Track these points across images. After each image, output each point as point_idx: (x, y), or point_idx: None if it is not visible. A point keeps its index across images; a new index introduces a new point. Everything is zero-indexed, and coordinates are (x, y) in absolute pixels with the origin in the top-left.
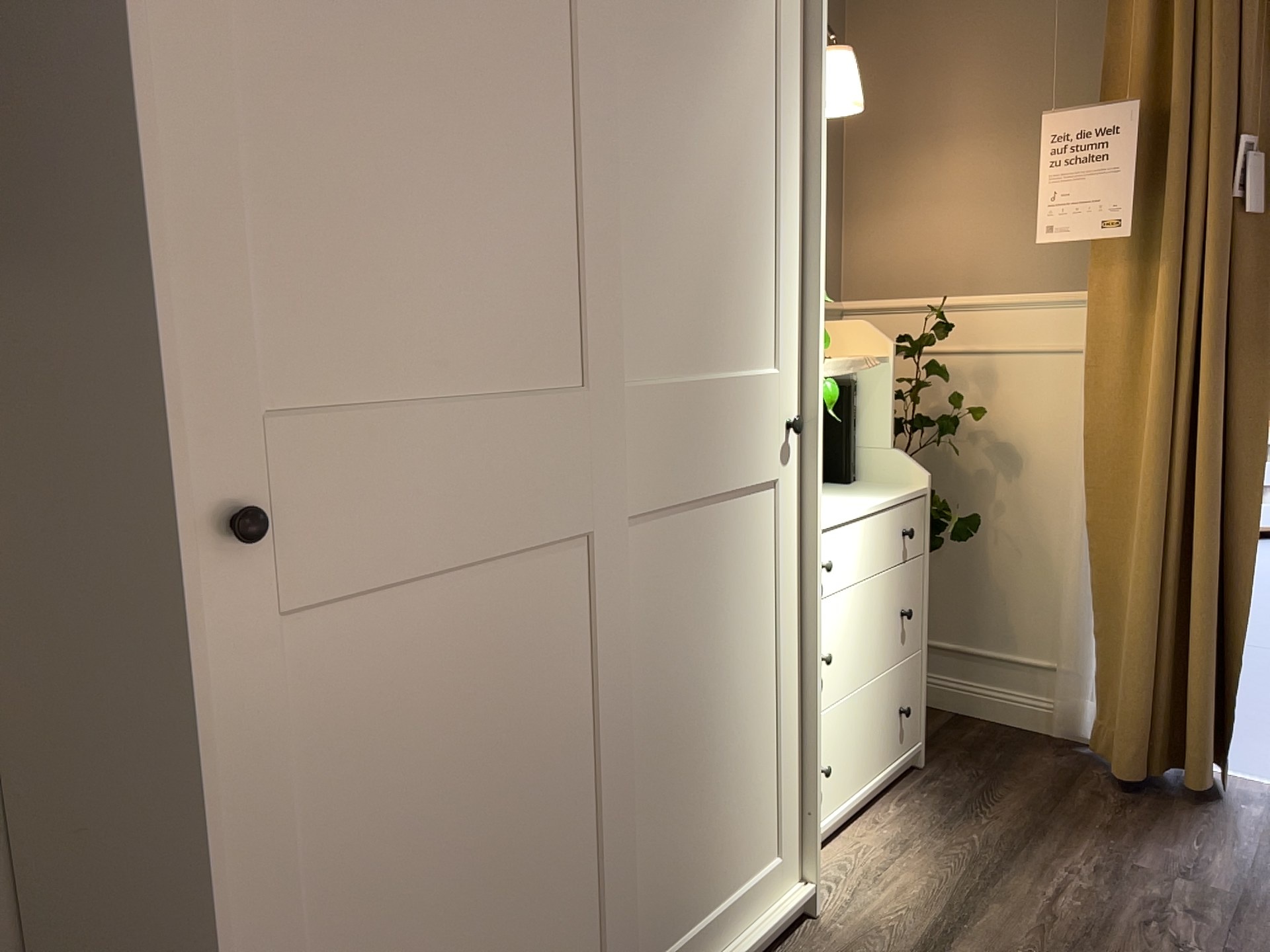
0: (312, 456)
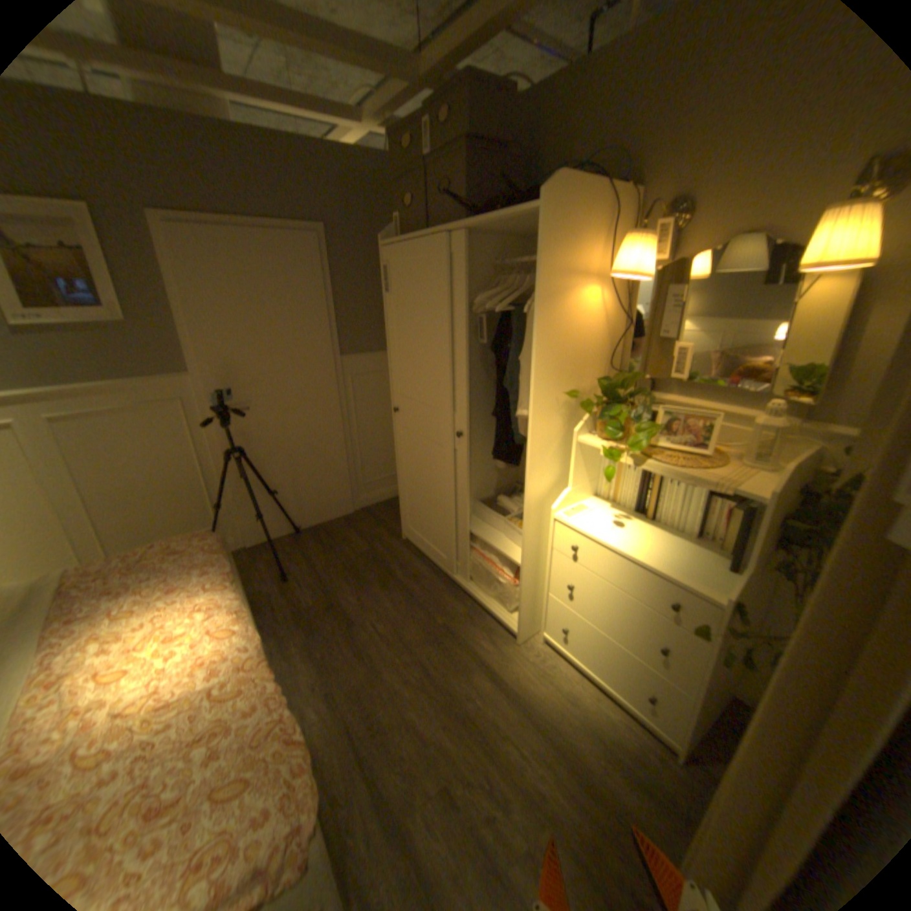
0: (398, 400)
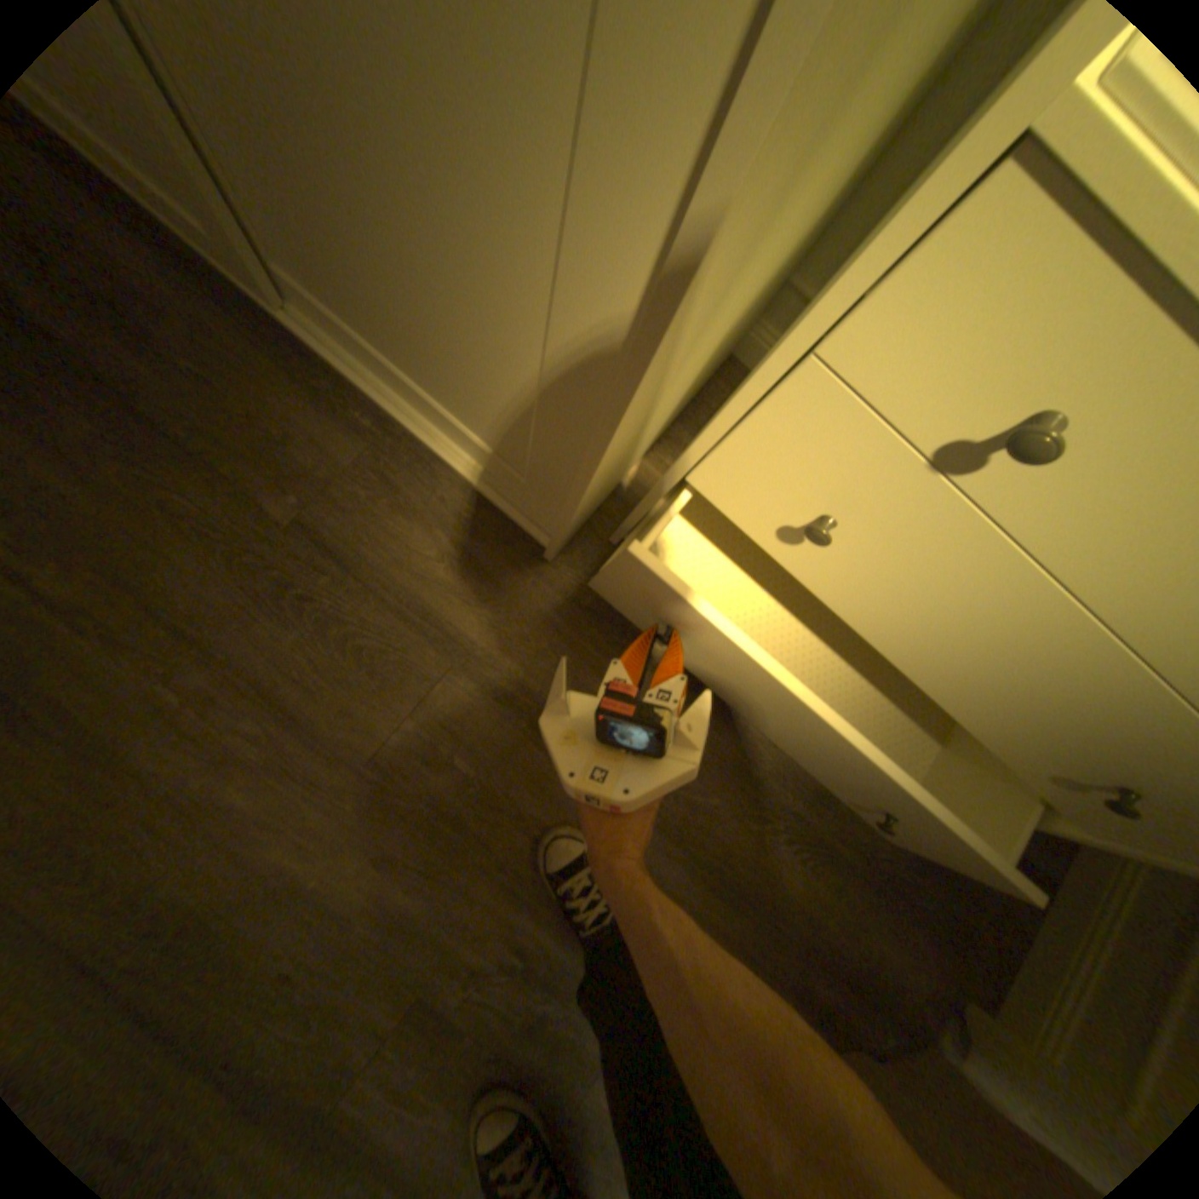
0: None
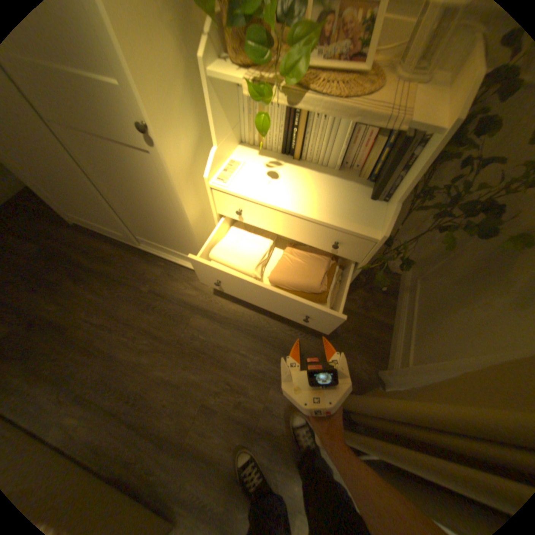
0: None
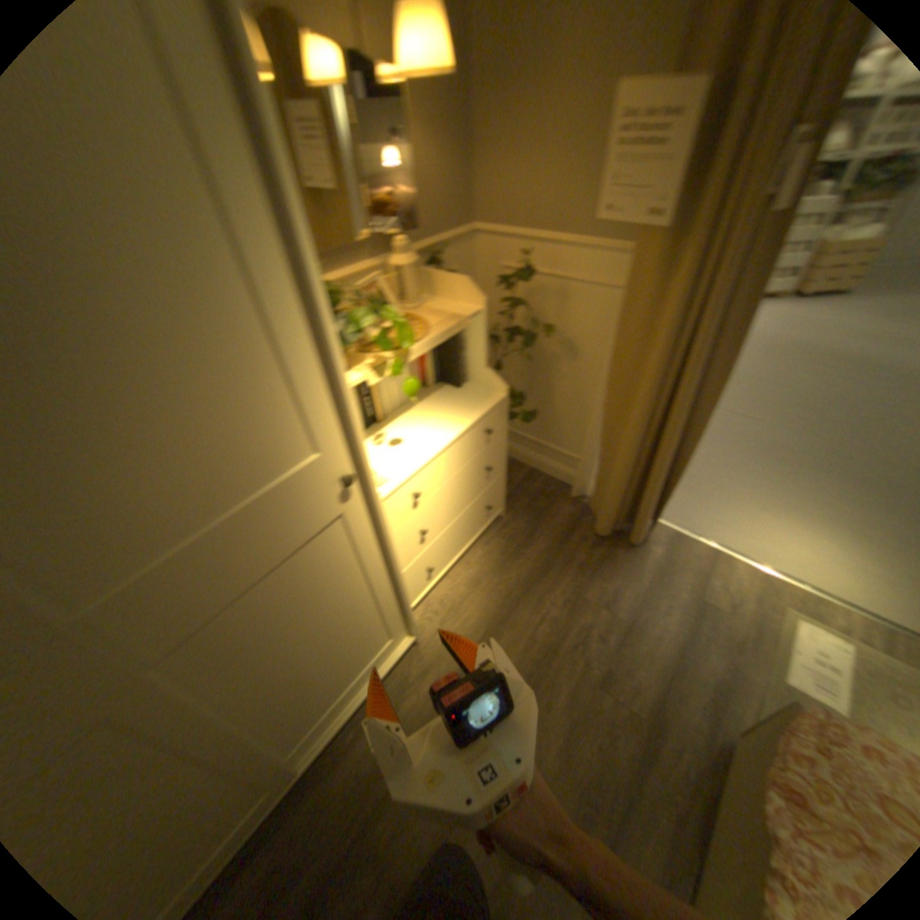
0: None
